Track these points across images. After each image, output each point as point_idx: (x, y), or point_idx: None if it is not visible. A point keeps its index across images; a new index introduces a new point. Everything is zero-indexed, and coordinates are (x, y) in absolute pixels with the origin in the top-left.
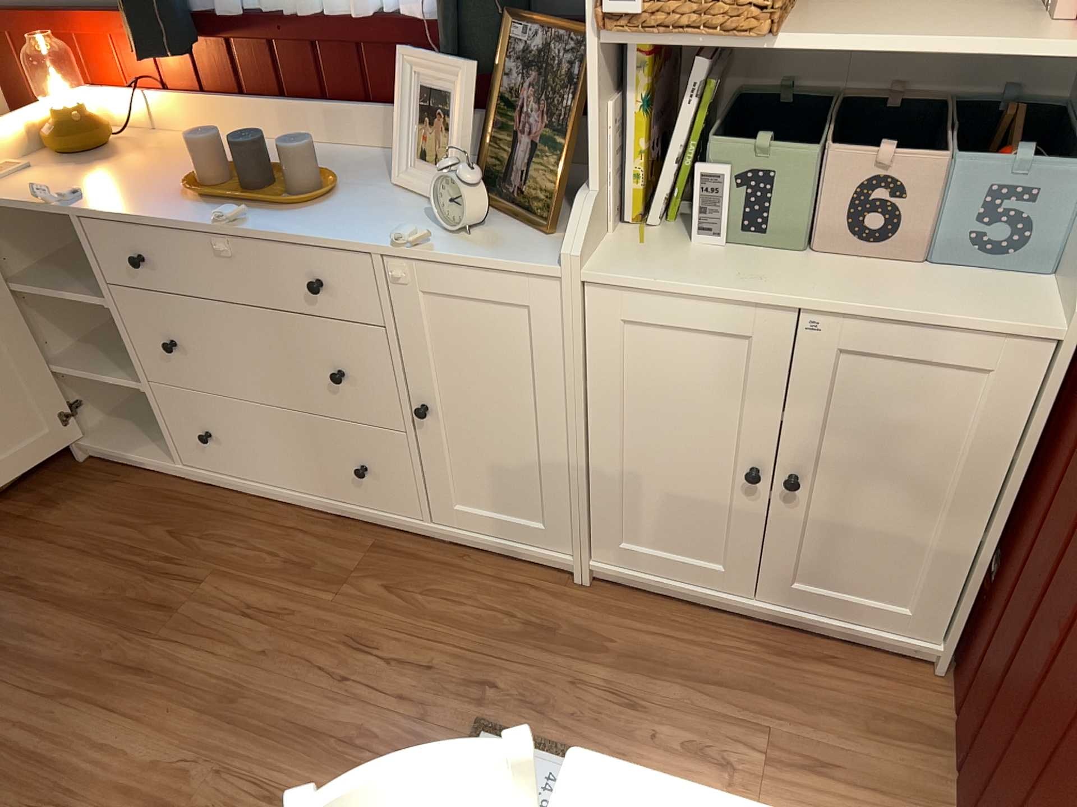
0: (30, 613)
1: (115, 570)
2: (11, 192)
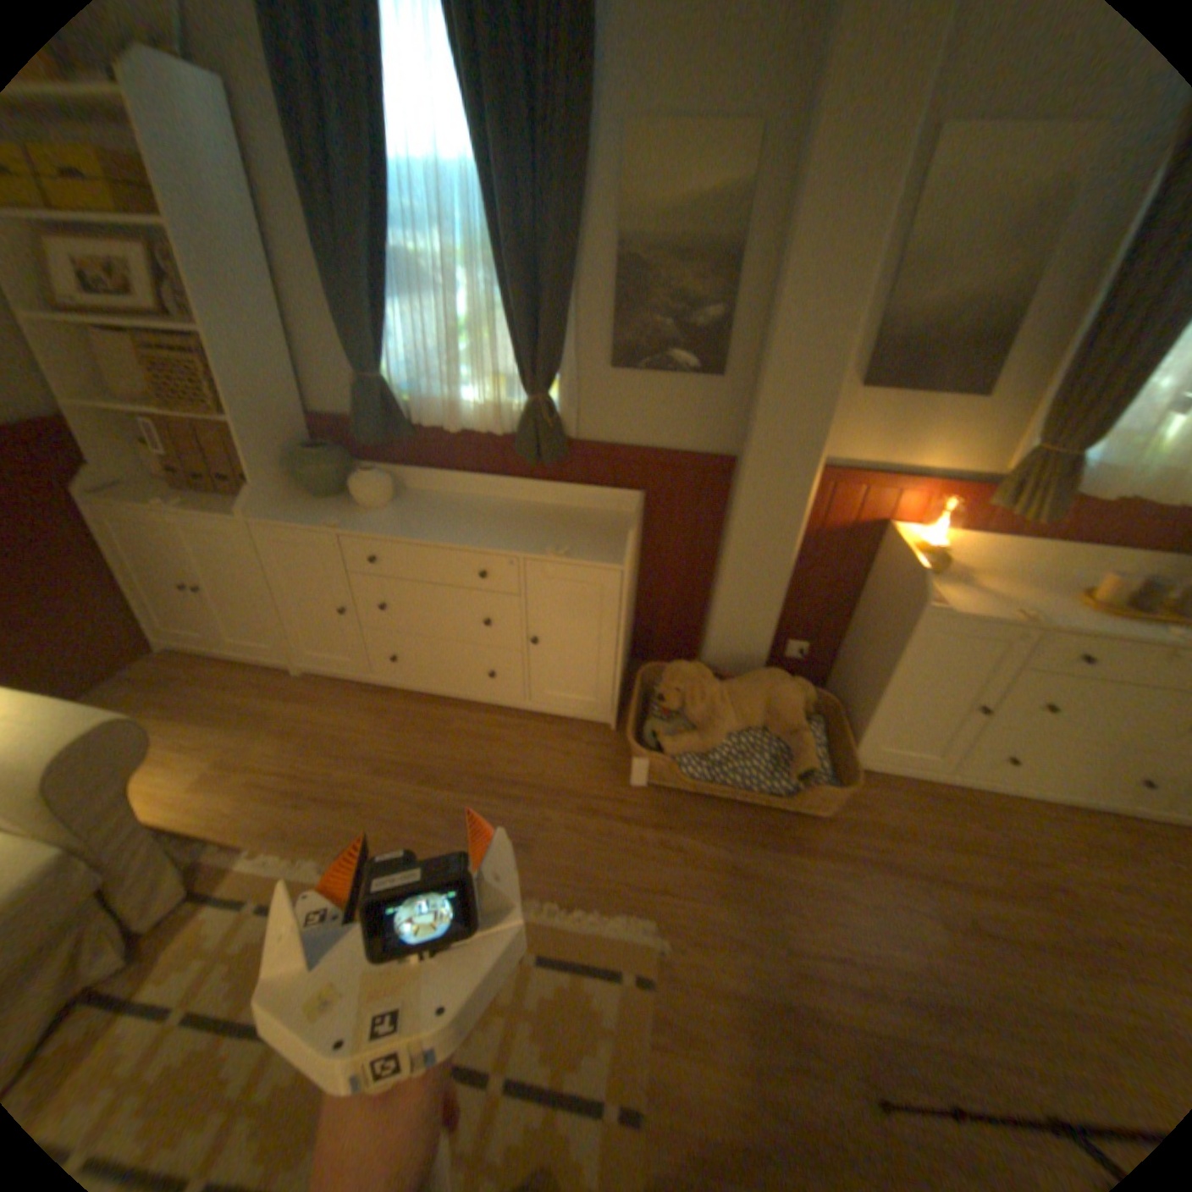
0: (979, 910)
1: (989, 866)
2: (958, 603)
